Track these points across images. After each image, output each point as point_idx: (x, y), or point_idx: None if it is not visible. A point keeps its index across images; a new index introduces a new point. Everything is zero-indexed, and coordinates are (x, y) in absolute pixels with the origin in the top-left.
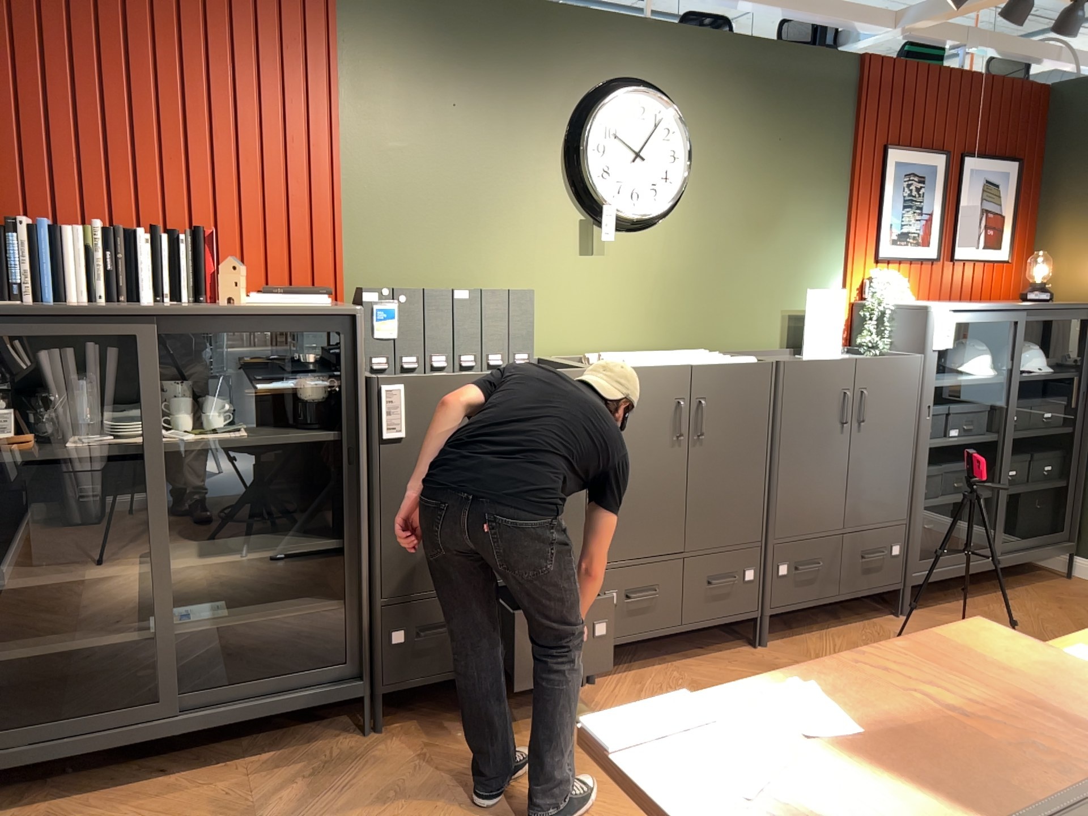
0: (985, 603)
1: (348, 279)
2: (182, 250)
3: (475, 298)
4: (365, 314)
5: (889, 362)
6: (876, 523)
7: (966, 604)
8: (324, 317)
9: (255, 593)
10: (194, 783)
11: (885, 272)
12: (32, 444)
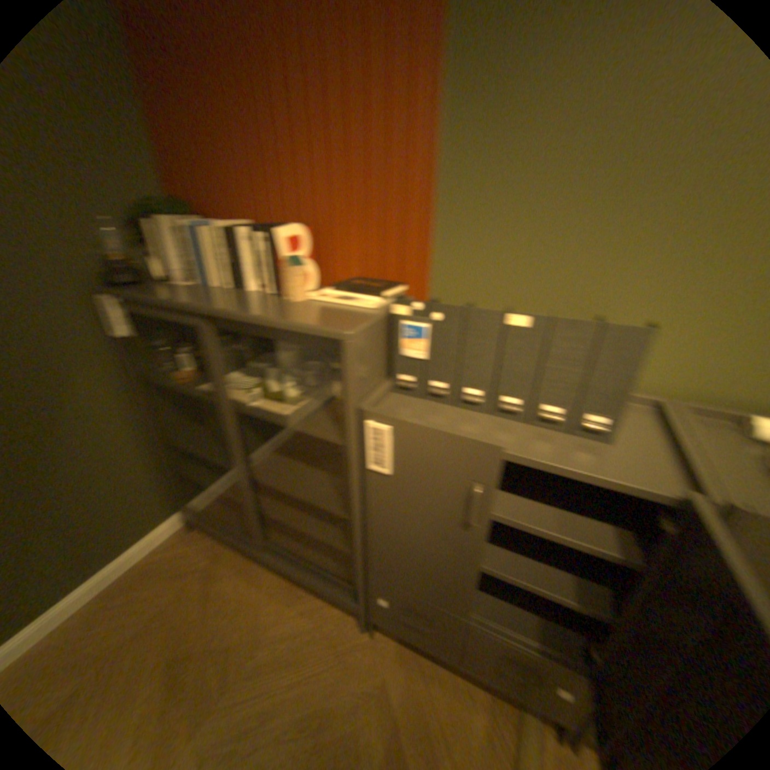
0: None
1: (433, 274)
2: (259, 246)
3: (537, 329)
4: (393, 328)
5: None
6: None
7: None
8: (317, 335)
9: (324, 502)
10: (265, 591)
11: None
12: (196, 377)
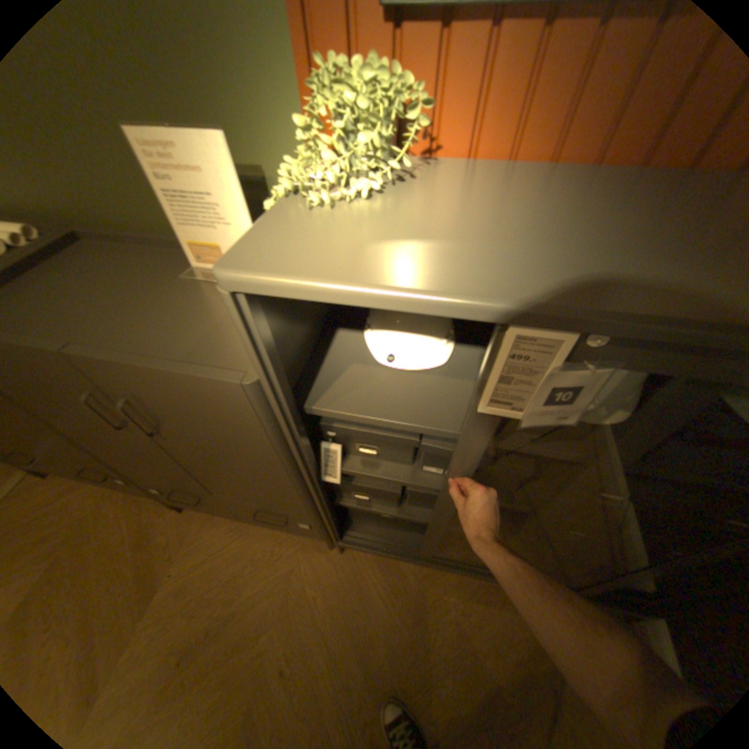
0: (445, 589)
1: None
2: None
3: None
4: None
5: (147, 375)
6: (257, 505)
7: (422, 577)
8: None
9: None
10: None
11: (388, 61)
12: None
